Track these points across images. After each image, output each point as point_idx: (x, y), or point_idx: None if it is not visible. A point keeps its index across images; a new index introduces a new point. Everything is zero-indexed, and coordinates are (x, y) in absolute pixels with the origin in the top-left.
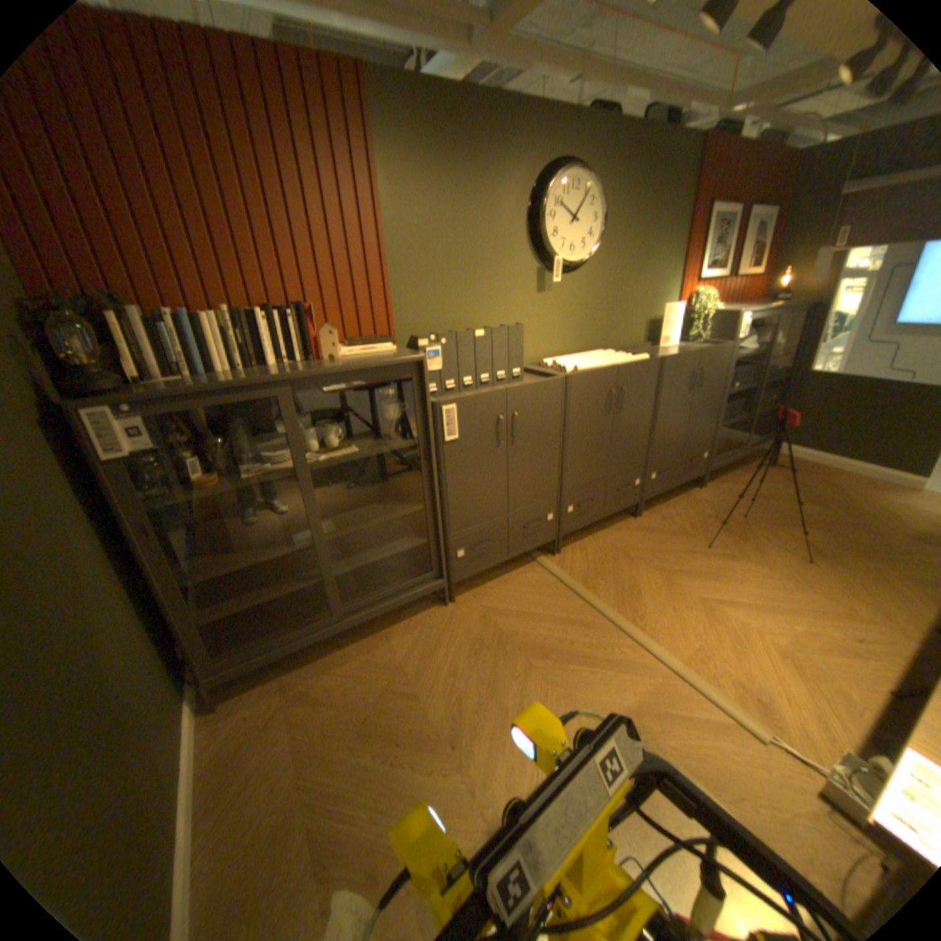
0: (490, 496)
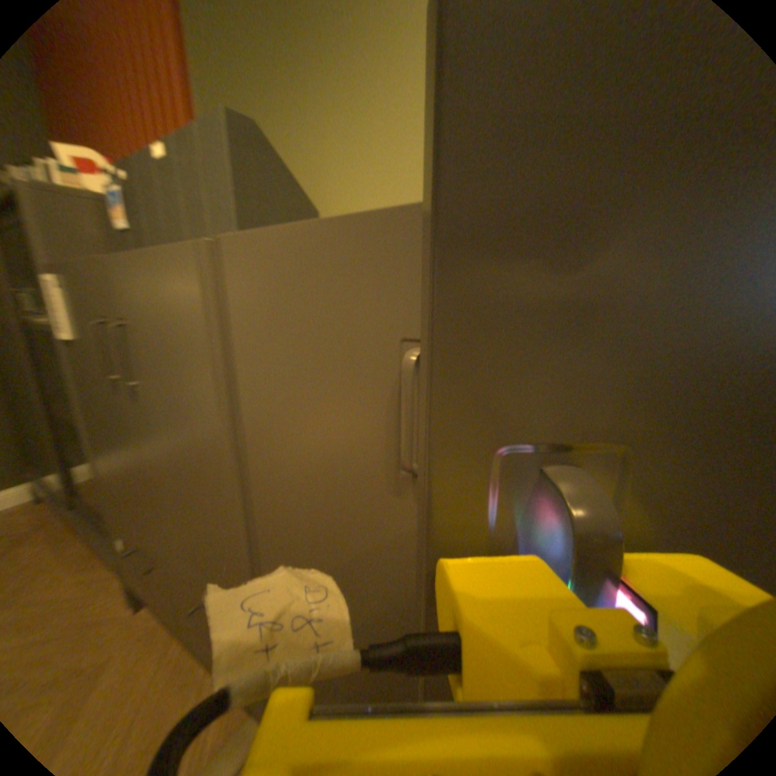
0: (129, 482)
